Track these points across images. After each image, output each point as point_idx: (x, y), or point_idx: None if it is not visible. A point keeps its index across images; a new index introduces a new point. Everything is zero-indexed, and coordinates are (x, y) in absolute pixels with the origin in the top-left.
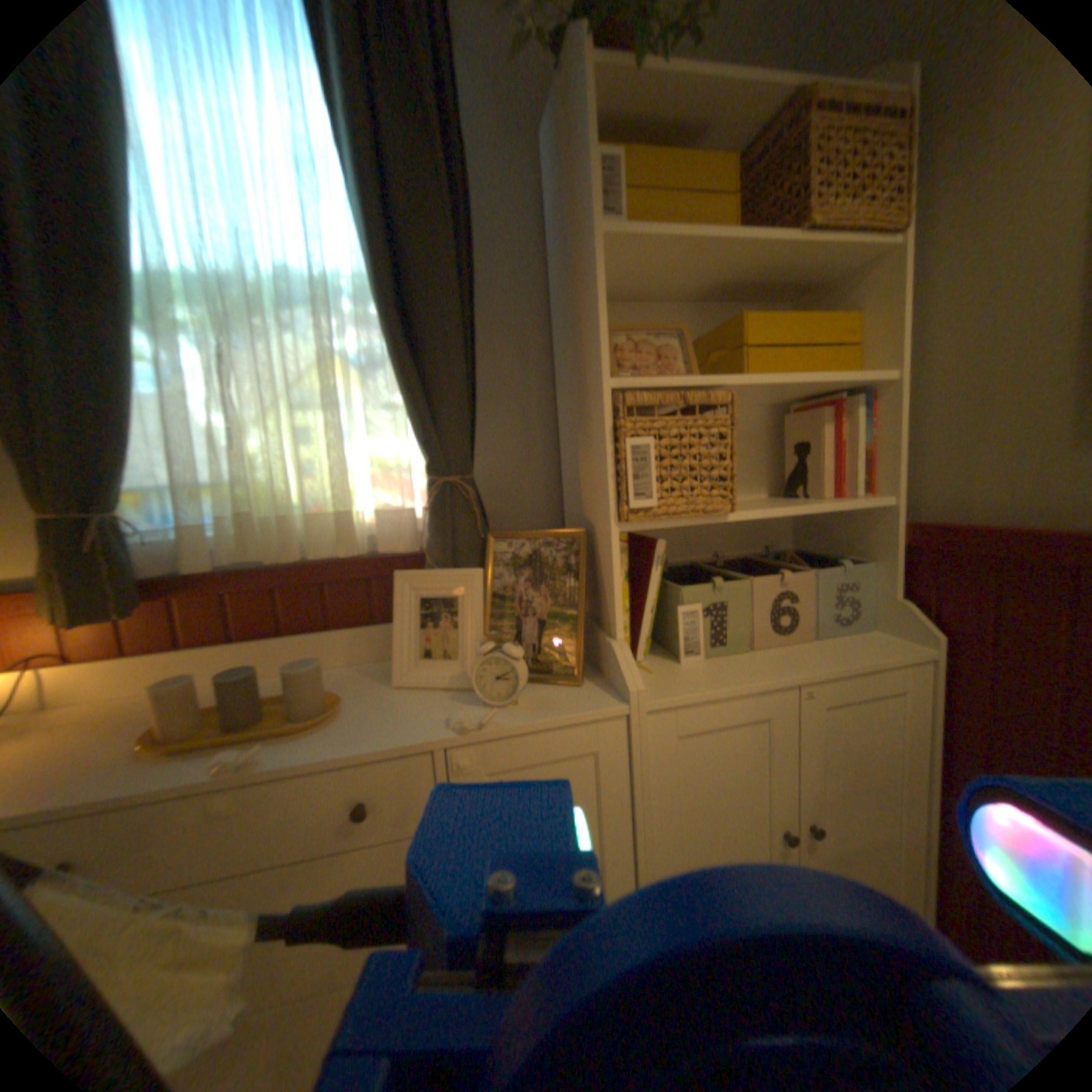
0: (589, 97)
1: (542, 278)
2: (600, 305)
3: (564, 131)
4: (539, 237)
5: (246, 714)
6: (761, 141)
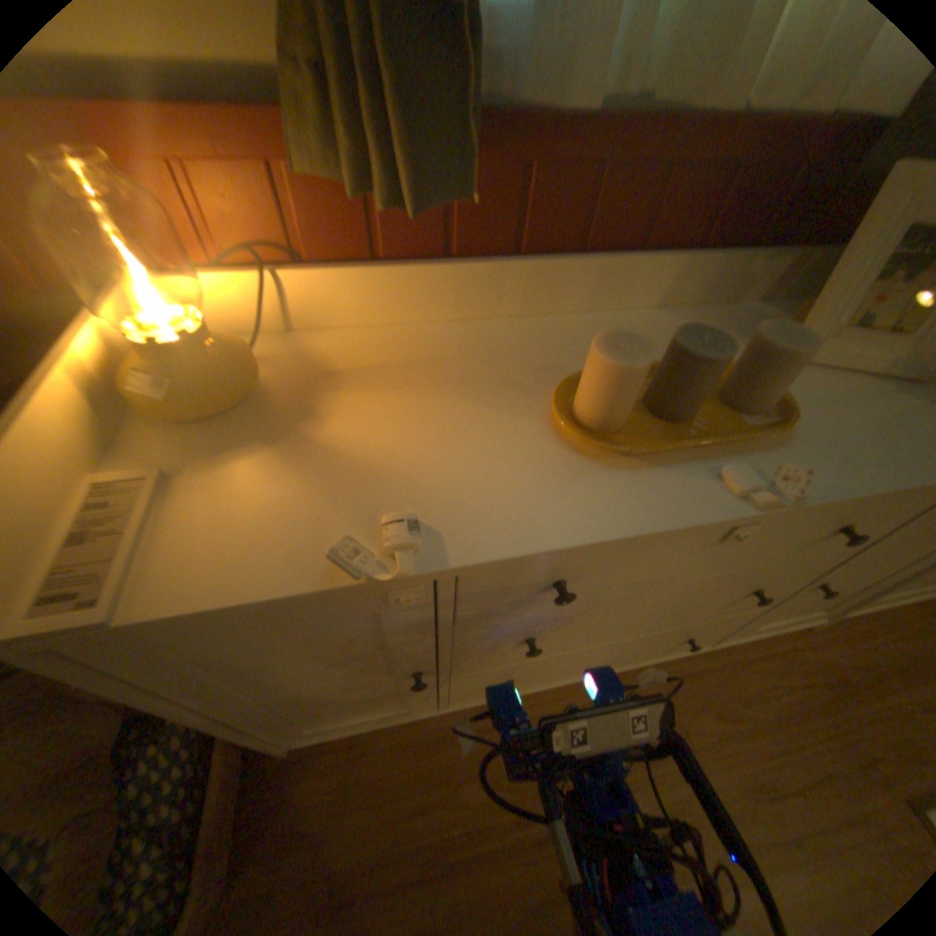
0: None
1: None
2: None
3: None
4: None
5: (697, 401)
6: None
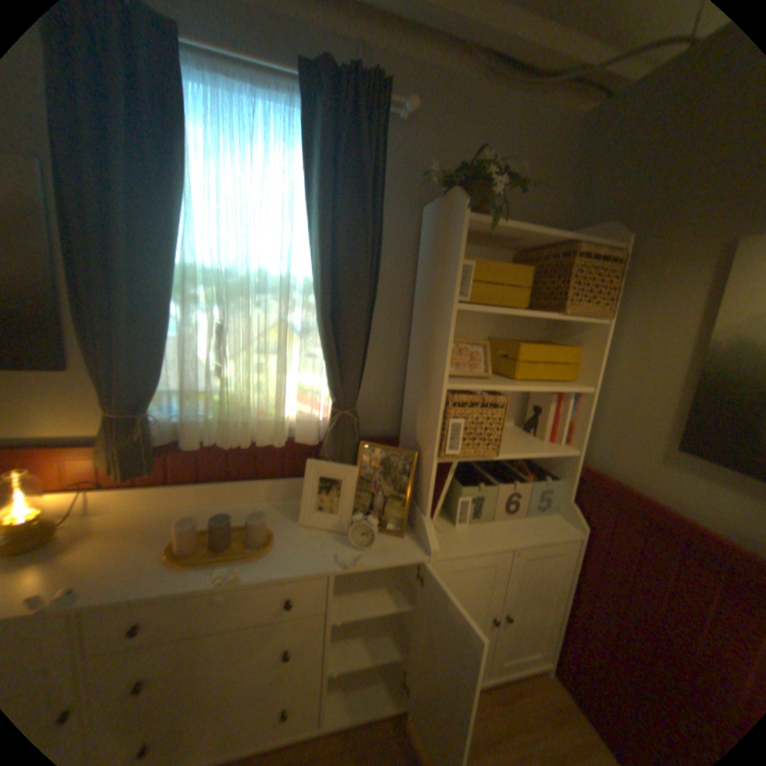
0: (461, 235)
1: (409, 288)
2: (447, 345)
3: (441, 228)
4: (411, 264)
5: (220, 545)
6: (547, 247)
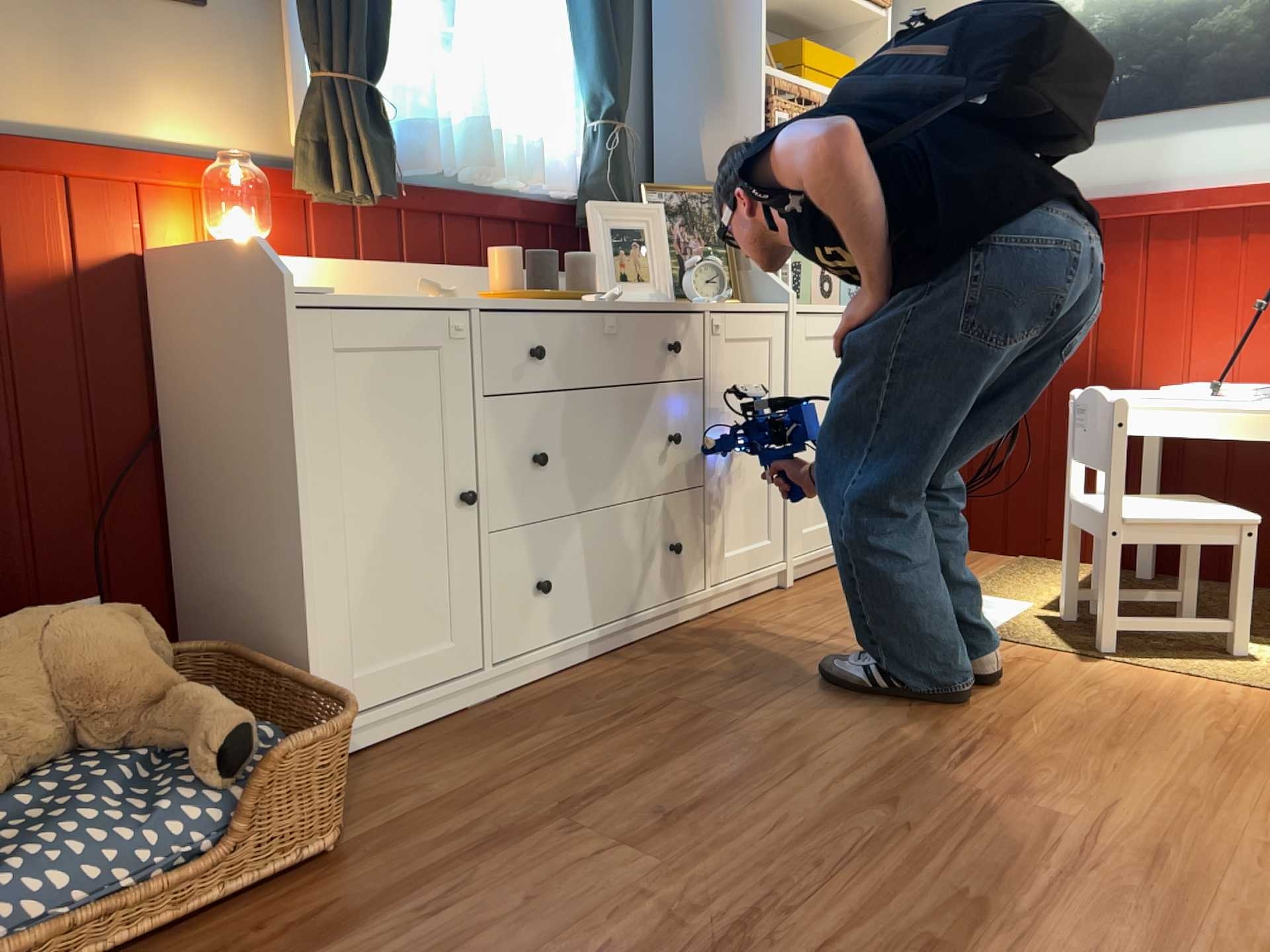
0: None
1: None
2: (756, 9)
3: None
4: None
5: (553, 285)
6: None
